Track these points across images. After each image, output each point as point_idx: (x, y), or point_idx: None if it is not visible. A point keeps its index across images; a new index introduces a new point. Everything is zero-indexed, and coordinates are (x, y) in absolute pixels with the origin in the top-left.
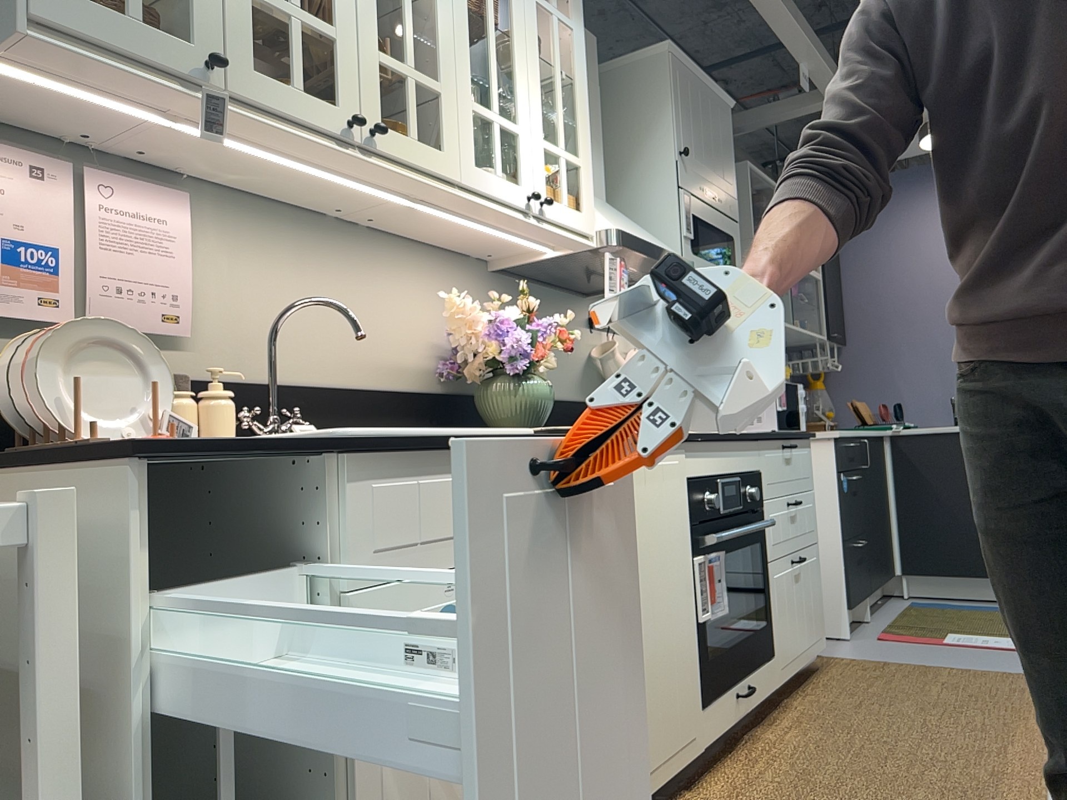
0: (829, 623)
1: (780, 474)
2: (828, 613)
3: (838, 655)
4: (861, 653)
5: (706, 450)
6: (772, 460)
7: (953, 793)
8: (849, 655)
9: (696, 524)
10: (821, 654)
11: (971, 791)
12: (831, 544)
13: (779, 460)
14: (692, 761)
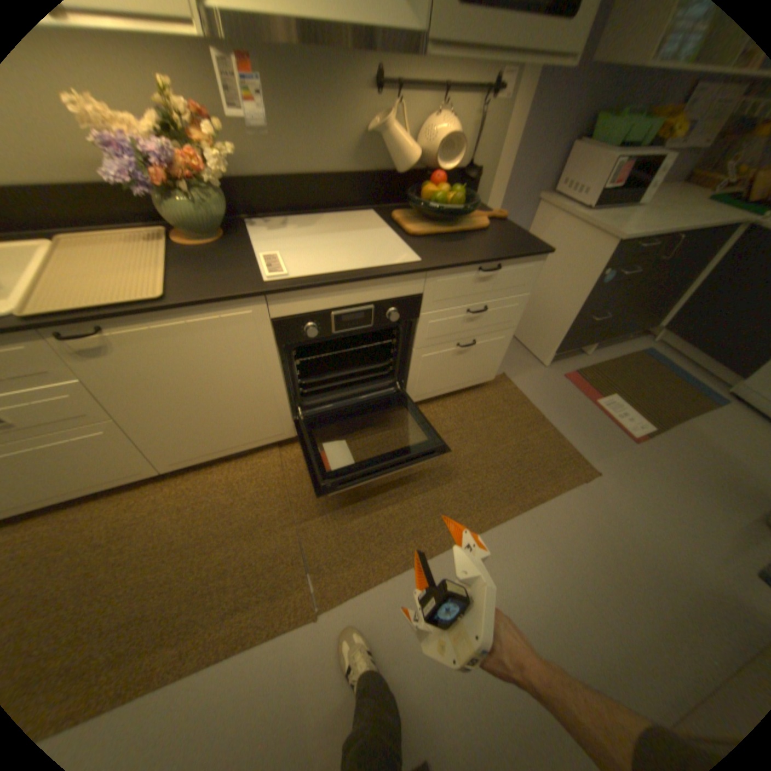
0: (541, 353)
1: (460, 291)
2: (544, 347)
3: (514, 379)
4: (530, 384)
5: (309, 294)
6: (448, 283)
7: (374, 530)
8: (522, 382)
9: (286, 344)
10: (508, 372)
11: (385, 535)
12: (569, 312)
13: (463, 280)
14: (280, 440)
